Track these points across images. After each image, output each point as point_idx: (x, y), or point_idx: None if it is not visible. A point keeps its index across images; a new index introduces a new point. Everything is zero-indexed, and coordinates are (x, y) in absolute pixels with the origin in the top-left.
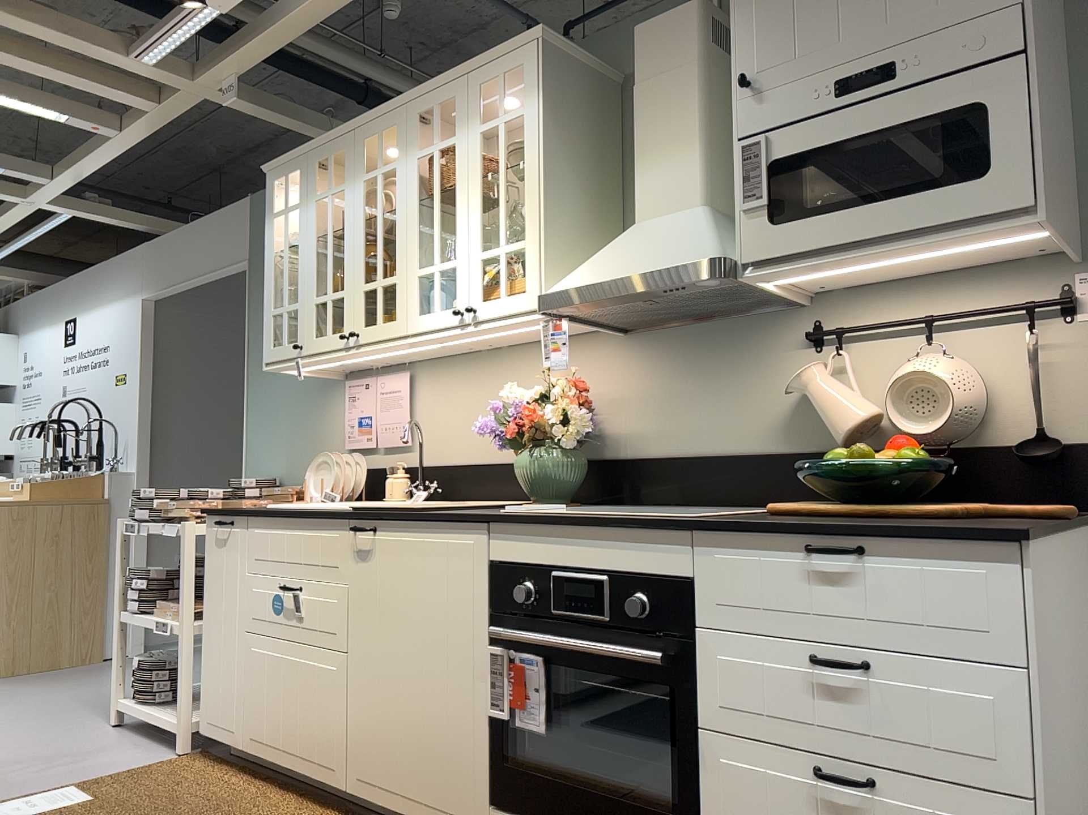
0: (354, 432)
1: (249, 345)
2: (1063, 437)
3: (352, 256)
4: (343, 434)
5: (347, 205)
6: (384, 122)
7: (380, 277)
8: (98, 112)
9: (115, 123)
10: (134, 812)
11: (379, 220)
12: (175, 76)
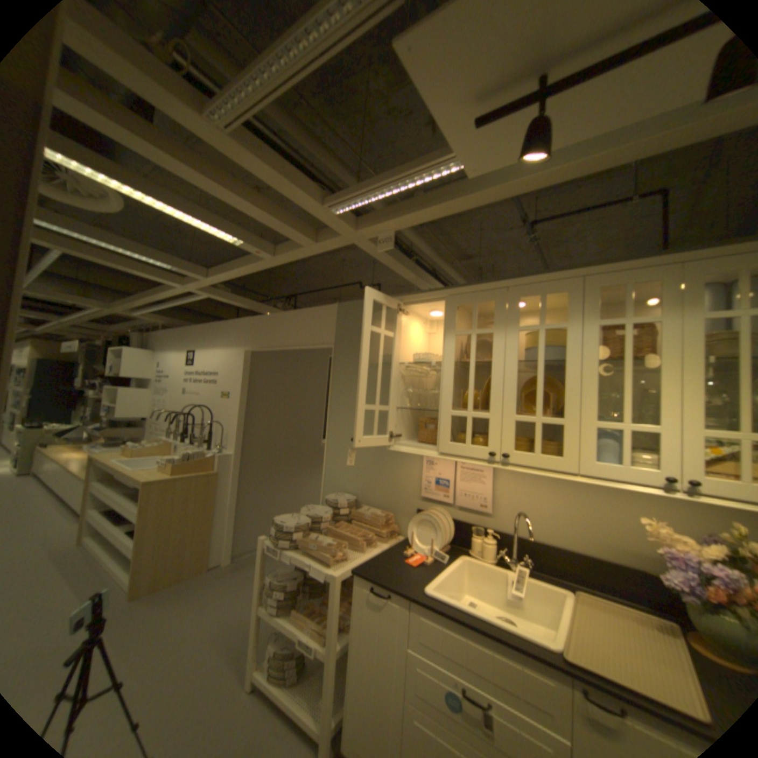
0: (432, 488)
1: (331, 400)
2: None
3: (502, 389)
4: (418, 484)
5: (496, 346)
6: (549, 286)
7: (543, 416)
8: (259, 240)
9: (268, 249)
10: None
11: (540, 367)
12: (345, 223)
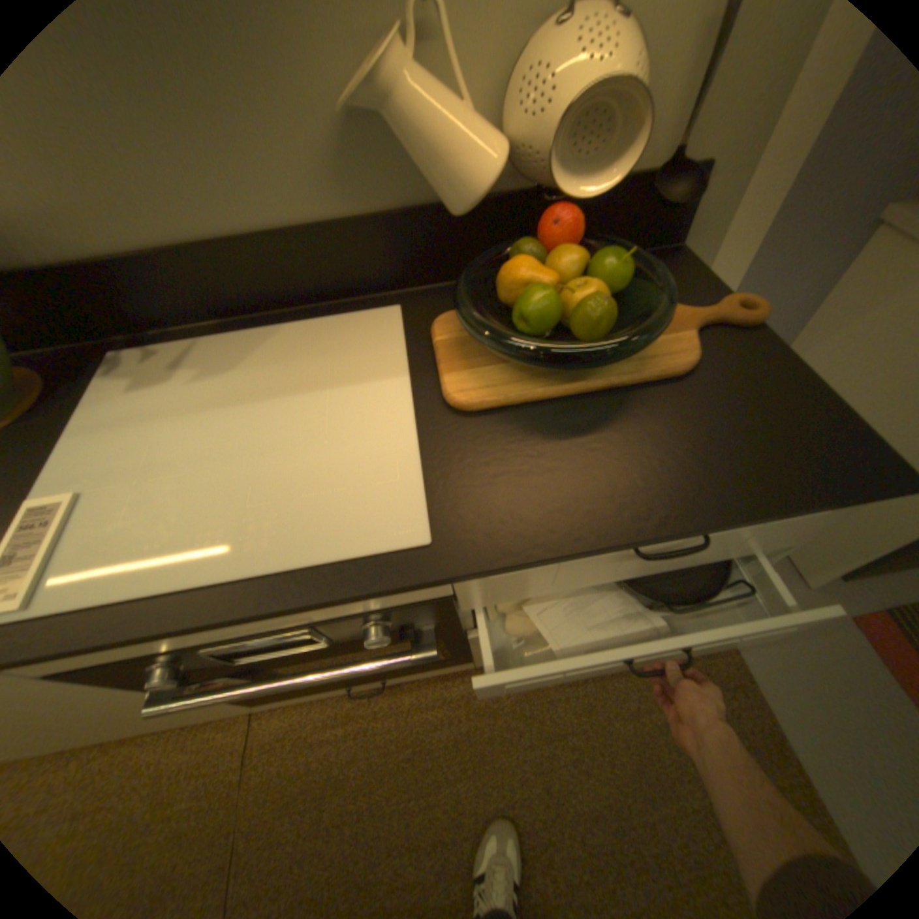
0: None
1: None
2: (695, 151)
3: None
4: None
5: None
6: None
7: None
8: None
9: None
10: None
11: None
12: None
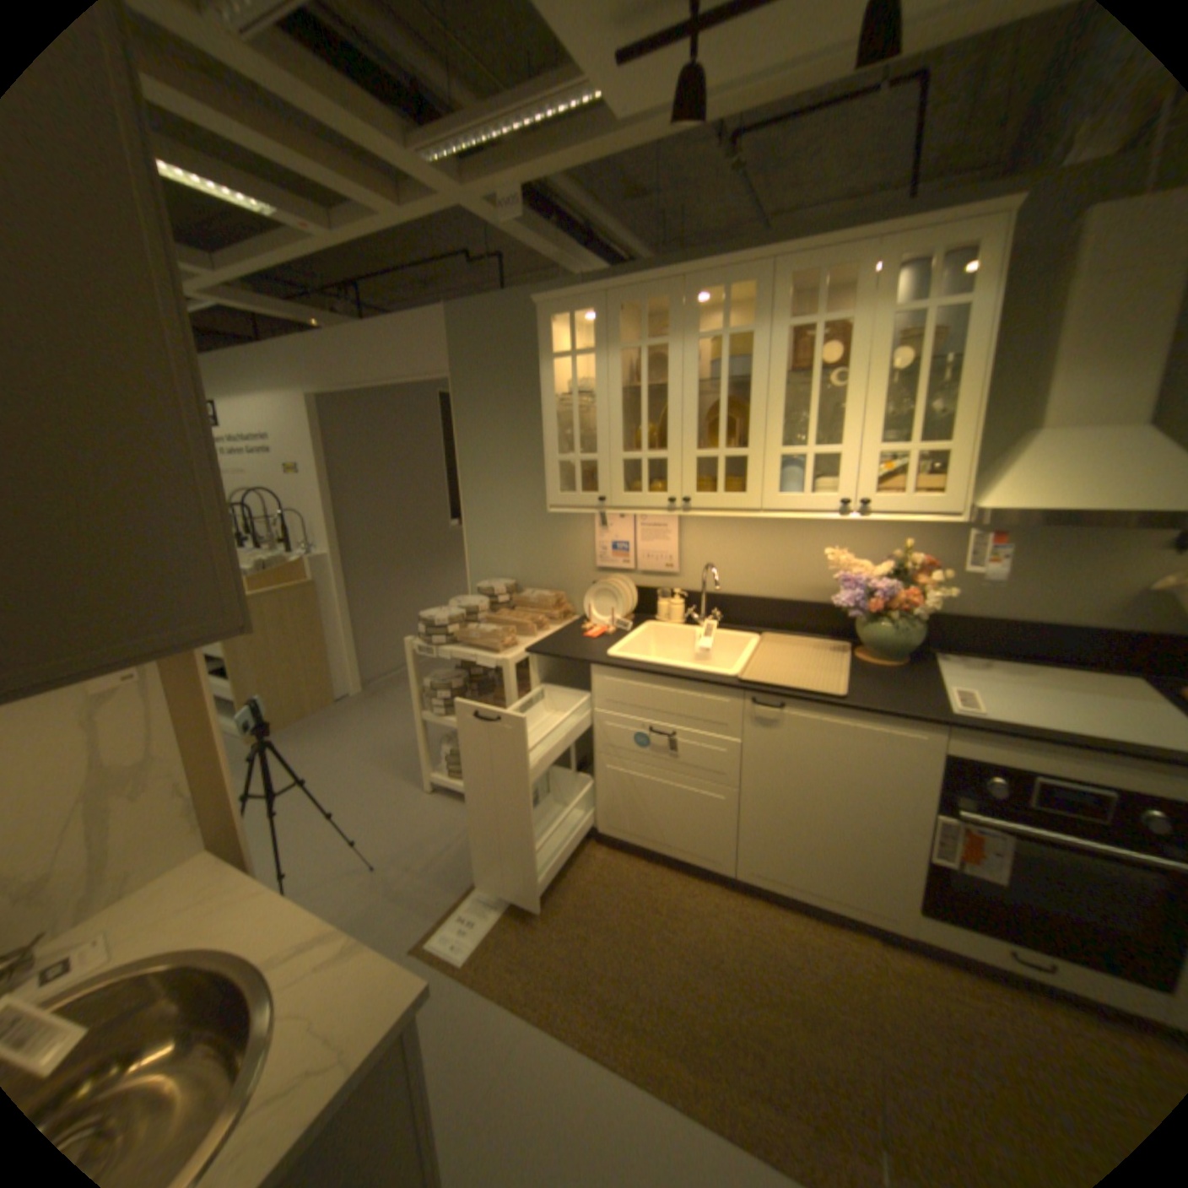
0: (608, 556)
1: (459, 458)
2: None
3: (681, 420)
4: (591, 554)
5: (672, 363)
6: (734, 274)
7: (726, 449)
8: (300, 202)
9: (318, 217)
10: (563, 916)
11: (723, 387)
12: (443, 176)
